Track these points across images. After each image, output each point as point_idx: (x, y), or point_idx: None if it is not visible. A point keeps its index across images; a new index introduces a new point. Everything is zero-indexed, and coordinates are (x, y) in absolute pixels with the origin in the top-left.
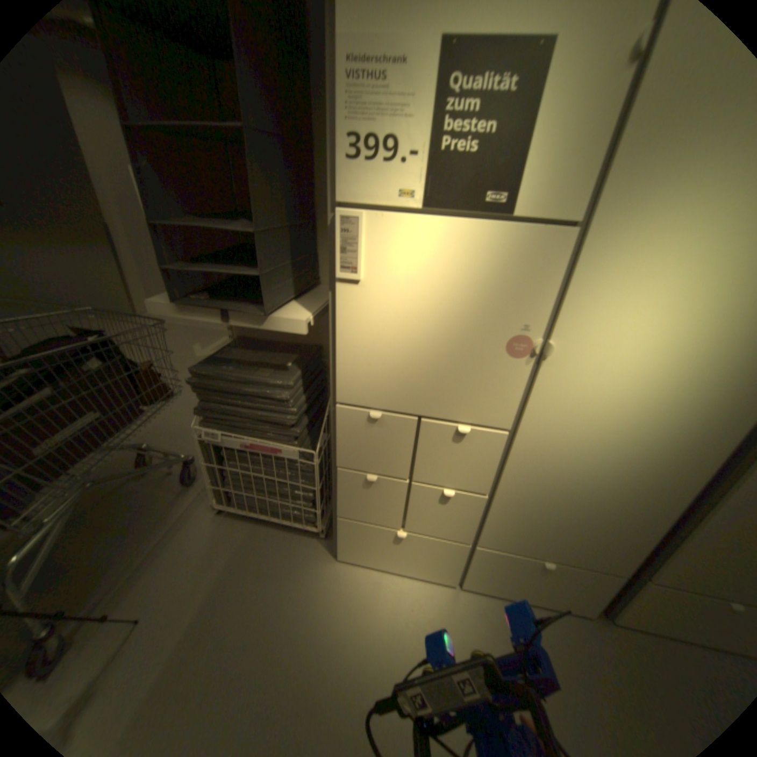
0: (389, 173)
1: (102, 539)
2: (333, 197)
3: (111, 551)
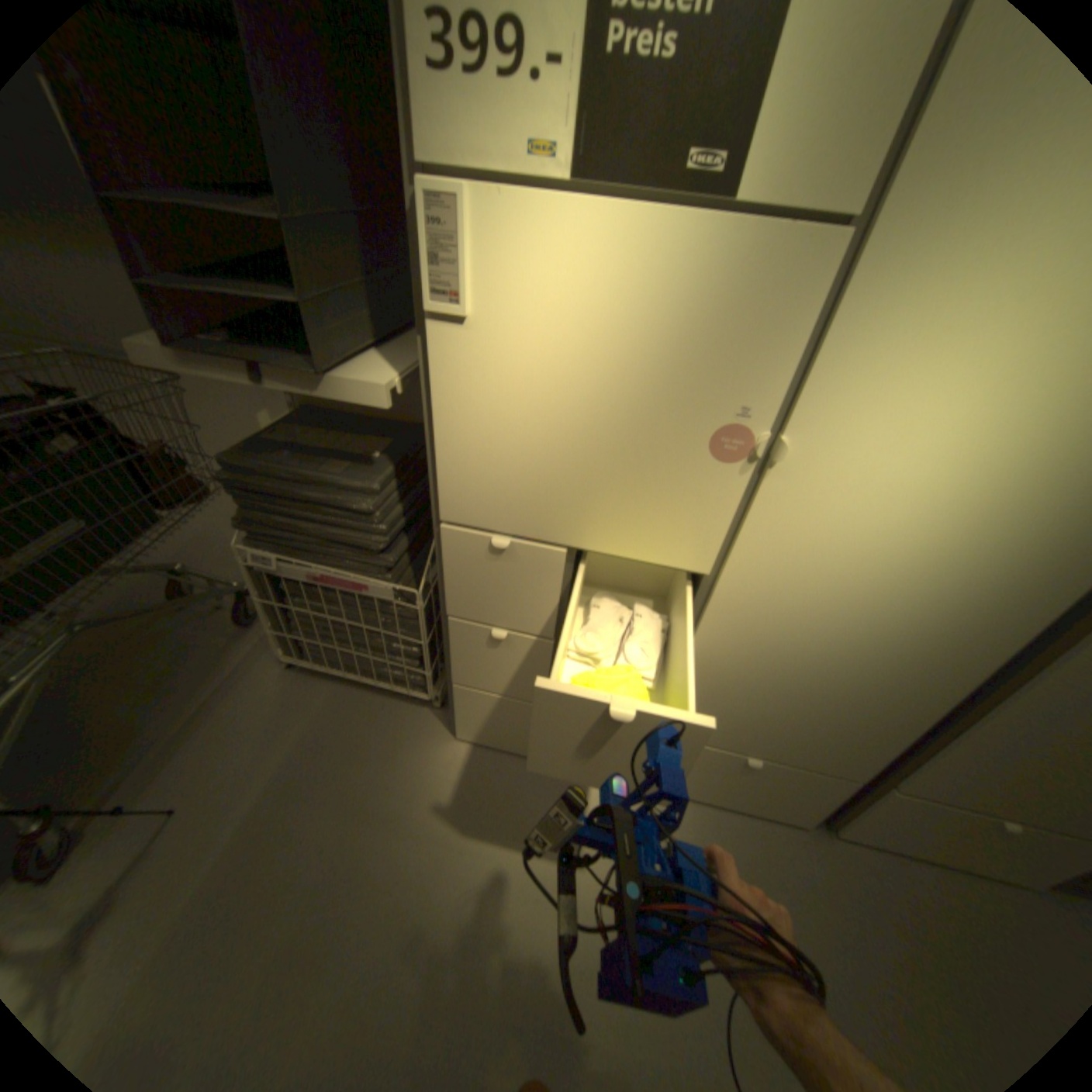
0: (509, 106)
1: (122, 700)
2: (412, 155)
3: (135, 716)
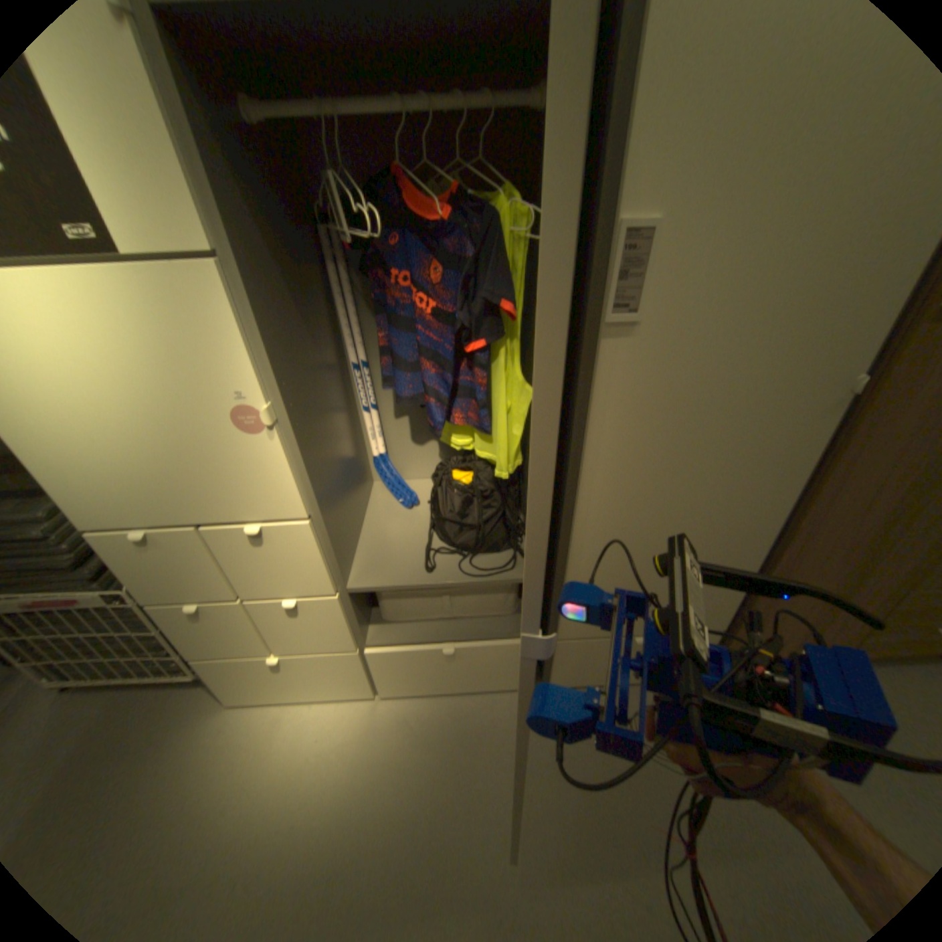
0: None
1: None
2: None
3: None
